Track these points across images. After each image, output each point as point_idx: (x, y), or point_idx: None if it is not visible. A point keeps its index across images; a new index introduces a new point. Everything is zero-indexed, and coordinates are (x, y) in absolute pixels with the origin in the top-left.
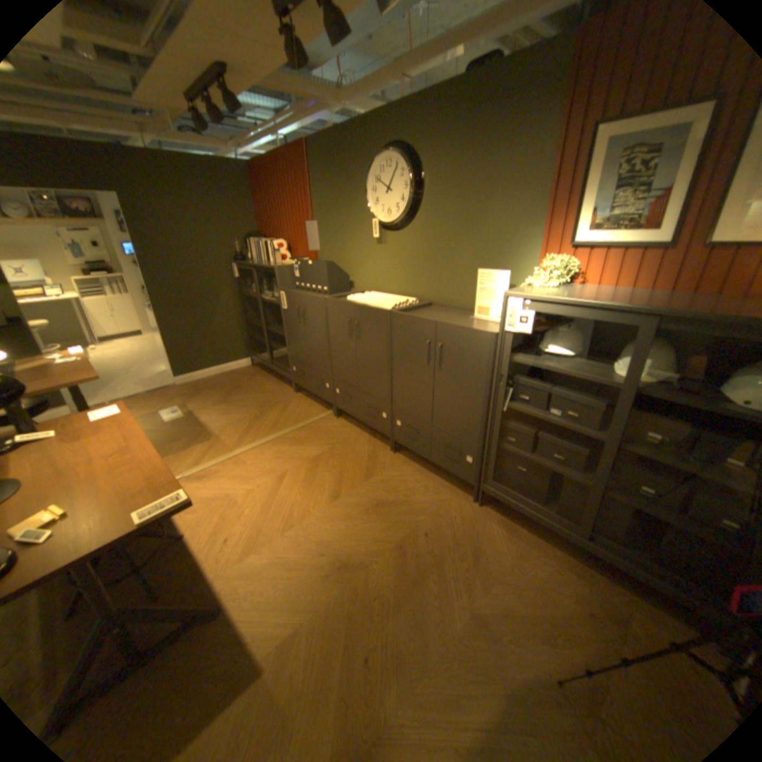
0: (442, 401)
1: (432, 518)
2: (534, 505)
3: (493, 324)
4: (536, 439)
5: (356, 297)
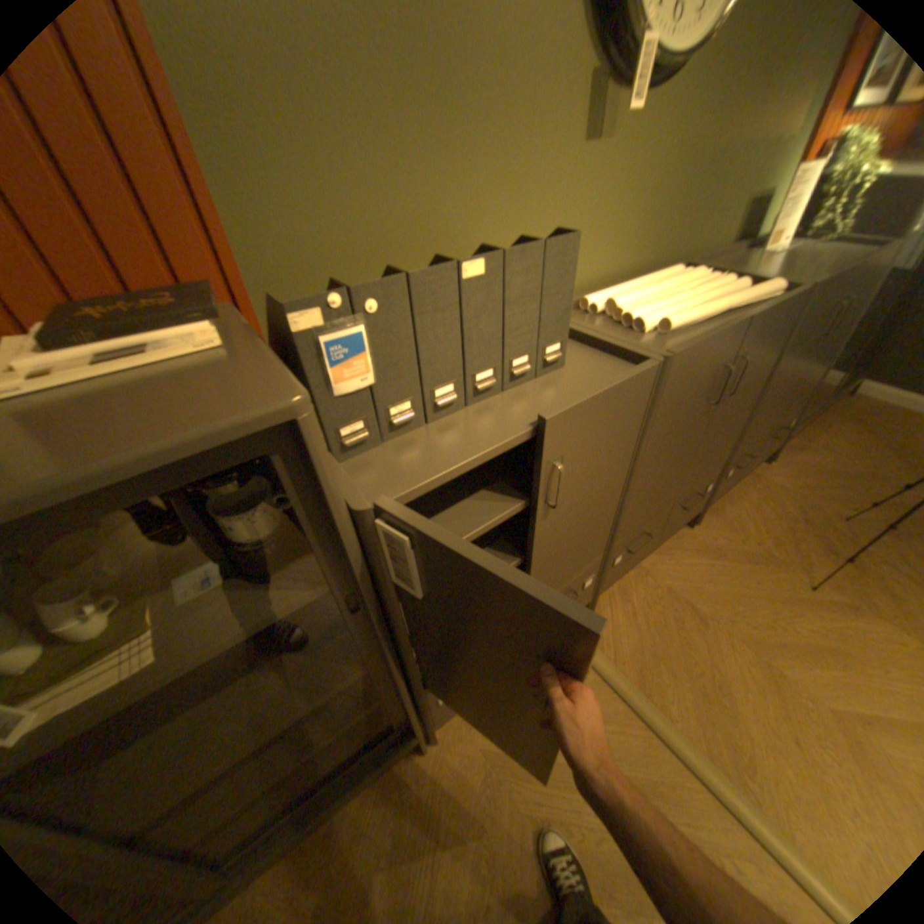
0: (805, 380)
1: (821, 502)
2: (818, 407)
3: (790, 249)
4: (833, 349)
5: (668, 311)
